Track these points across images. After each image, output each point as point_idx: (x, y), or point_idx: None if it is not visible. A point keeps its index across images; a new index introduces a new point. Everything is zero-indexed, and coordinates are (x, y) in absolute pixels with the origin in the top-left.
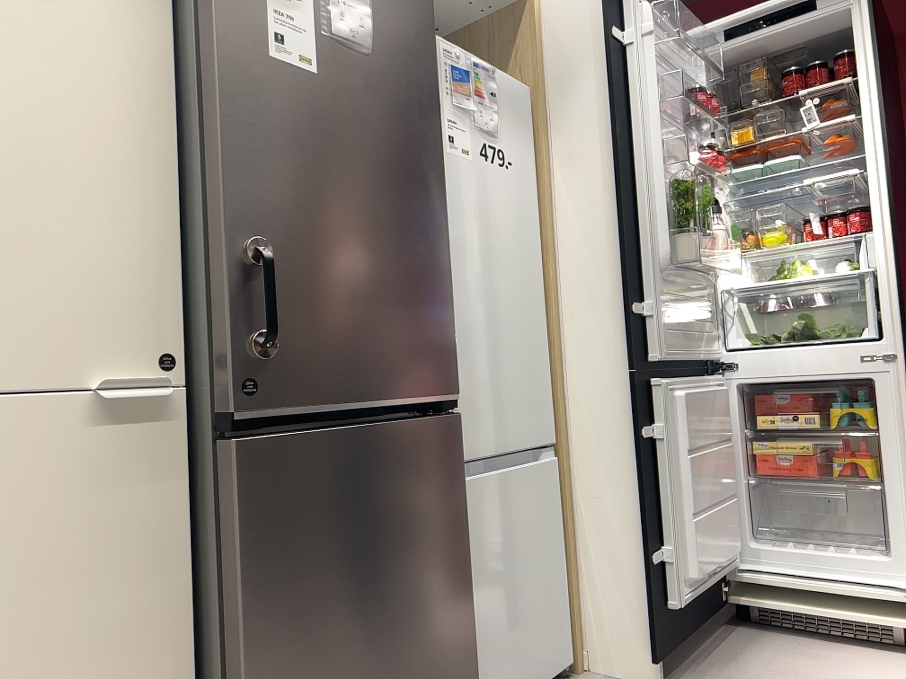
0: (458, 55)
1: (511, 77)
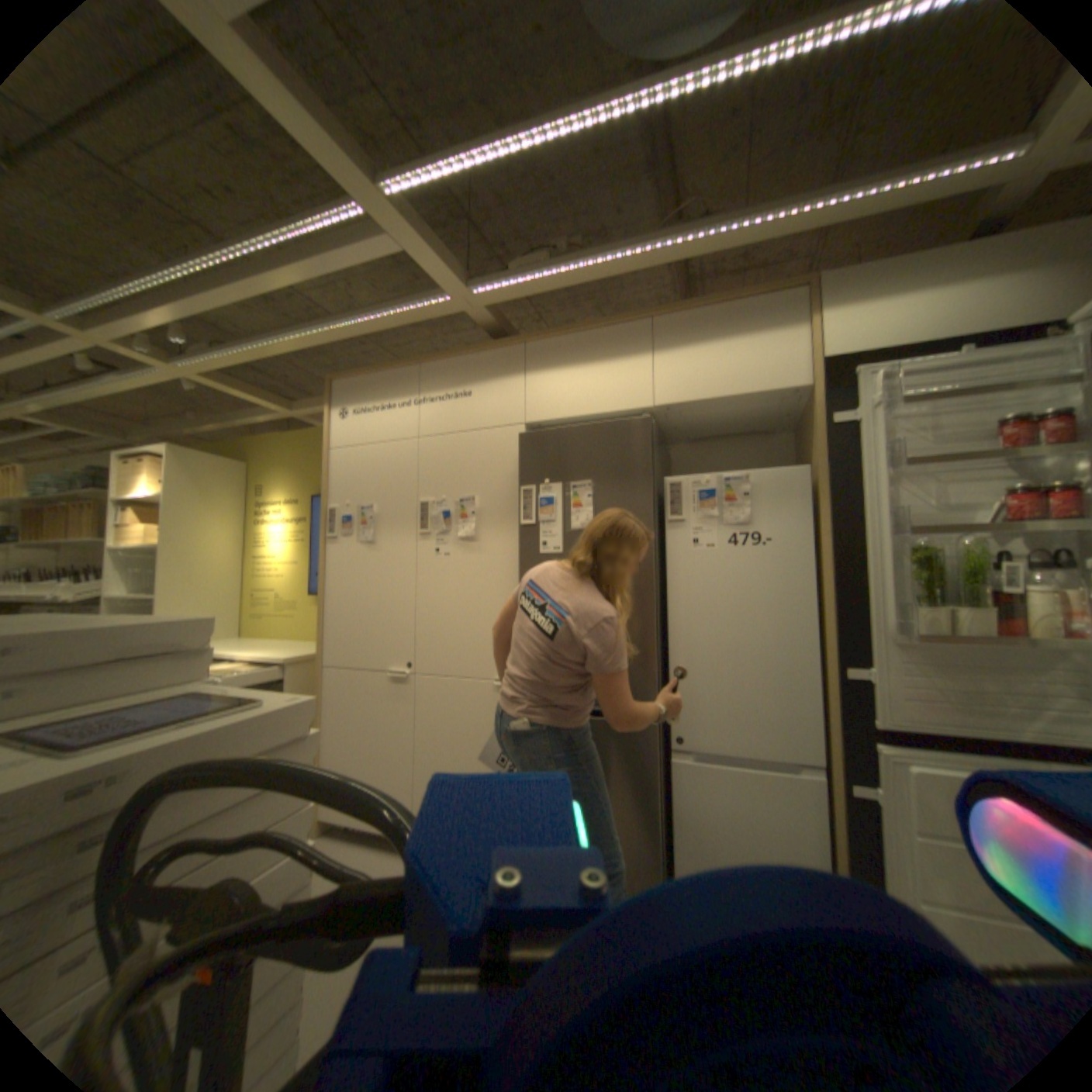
0: (706, 480)
1: (778, 468)
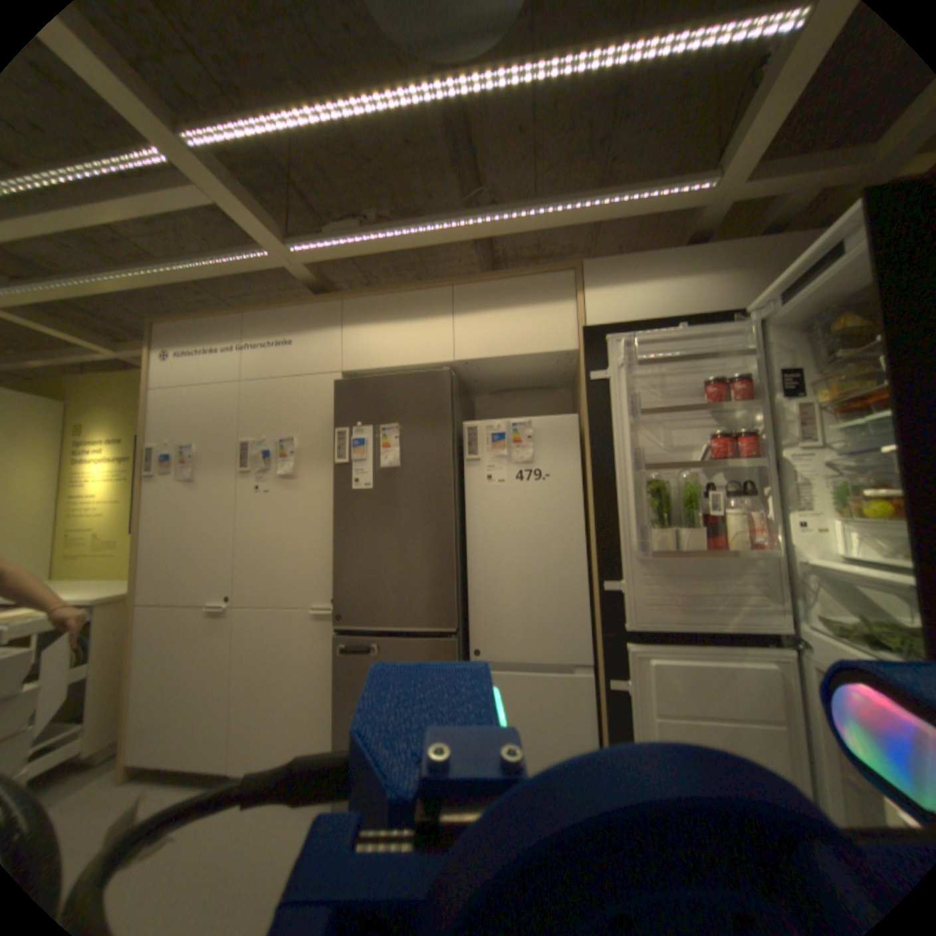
0: (497, 425)
1: (553, 416)
